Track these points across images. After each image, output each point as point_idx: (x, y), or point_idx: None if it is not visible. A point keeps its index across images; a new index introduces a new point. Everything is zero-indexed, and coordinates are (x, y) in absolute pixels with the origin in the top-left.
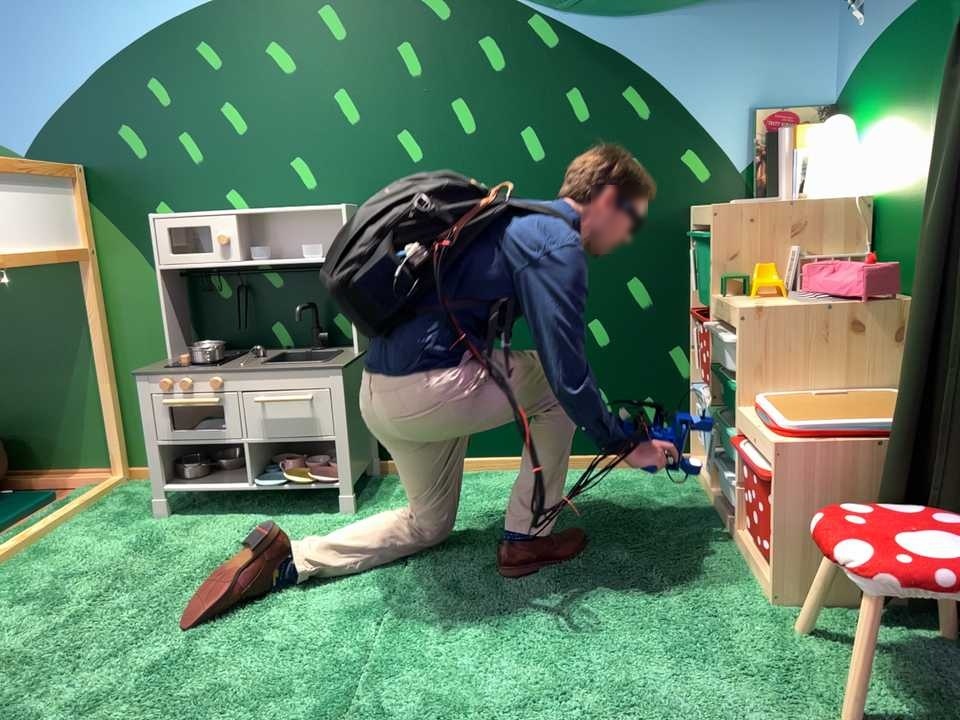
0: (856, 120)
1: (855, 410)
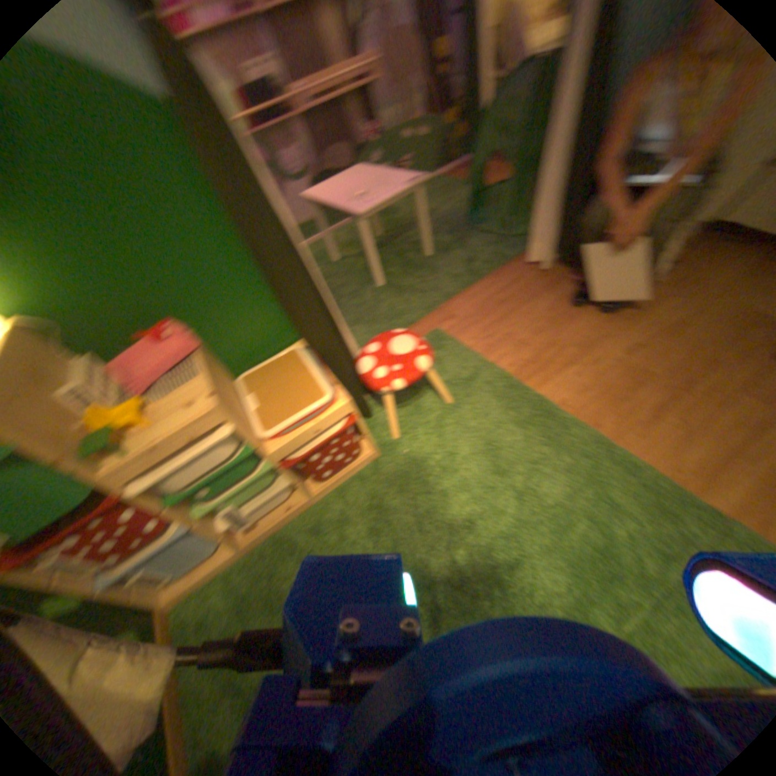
0: None
1: (285, 376)
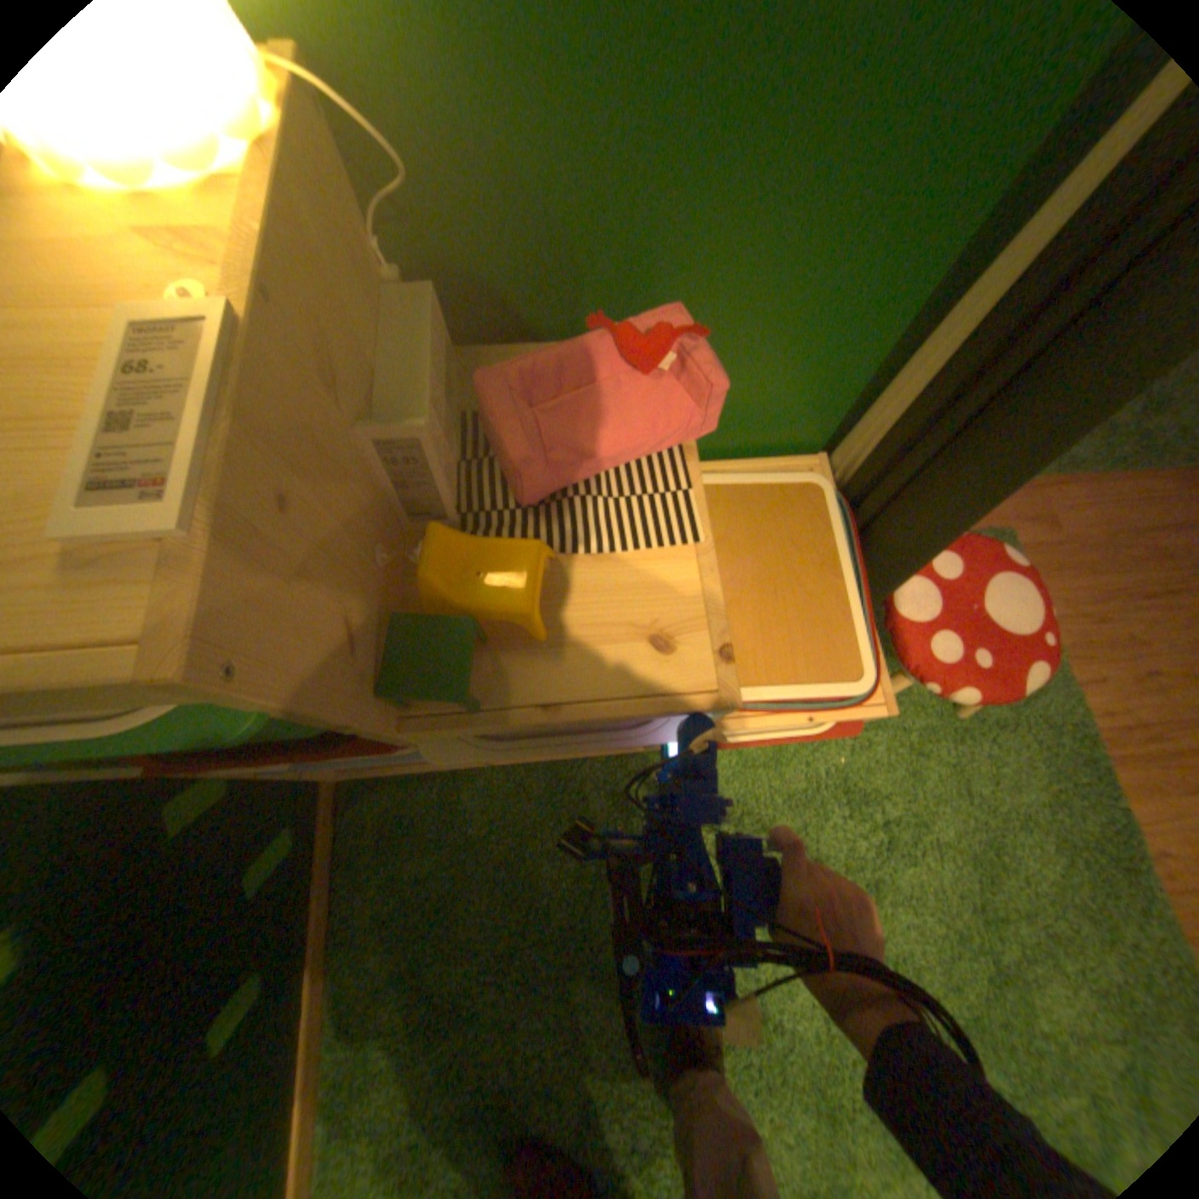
0: None
1: (789, 560)
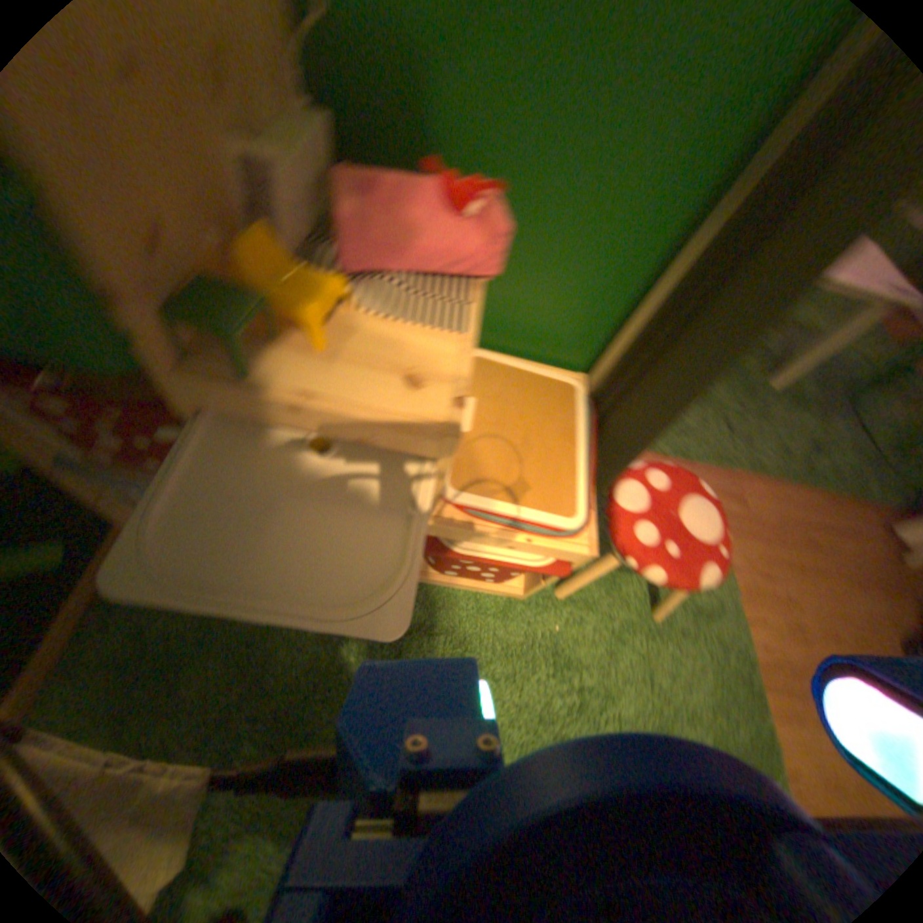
0: None
1: (535, 422)
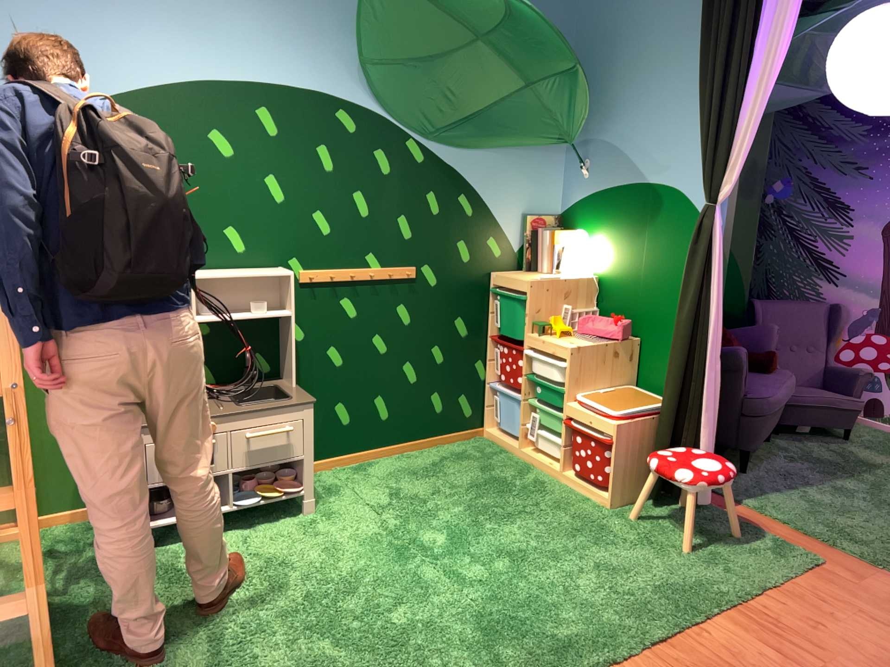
0: (585, 234)
1: (629, 399)
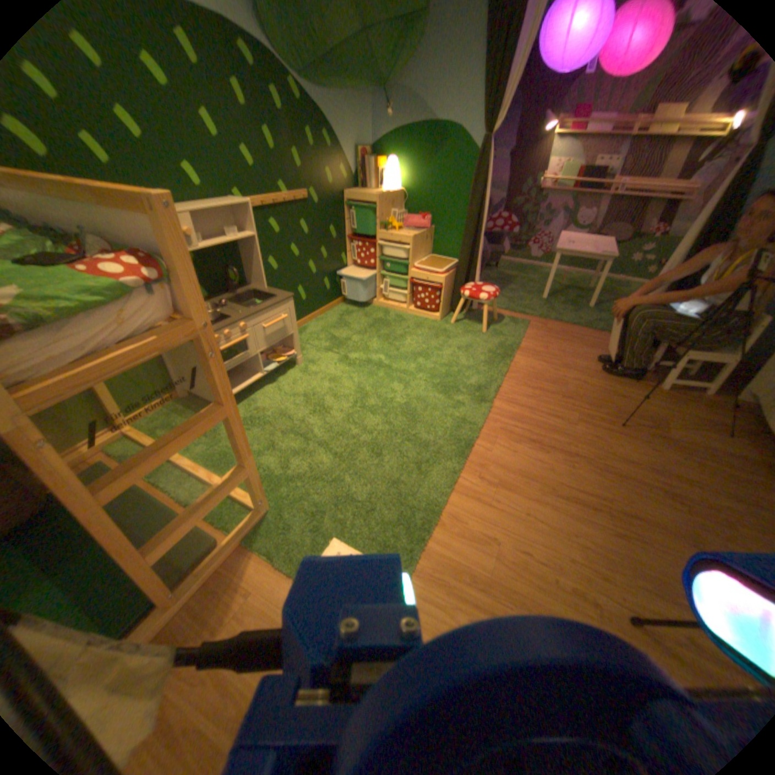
0: (392, 158)
1: (438, 262)
